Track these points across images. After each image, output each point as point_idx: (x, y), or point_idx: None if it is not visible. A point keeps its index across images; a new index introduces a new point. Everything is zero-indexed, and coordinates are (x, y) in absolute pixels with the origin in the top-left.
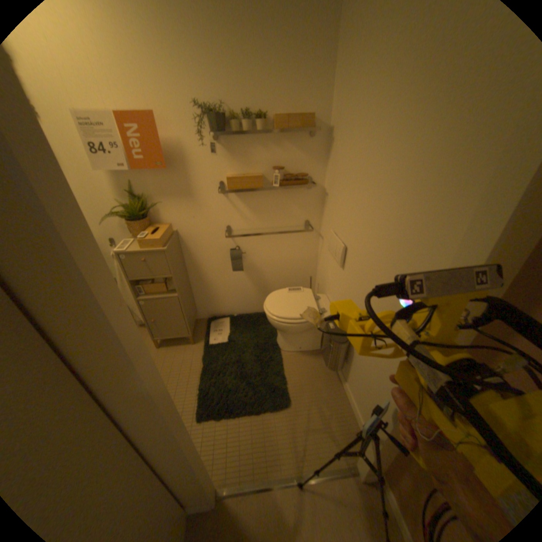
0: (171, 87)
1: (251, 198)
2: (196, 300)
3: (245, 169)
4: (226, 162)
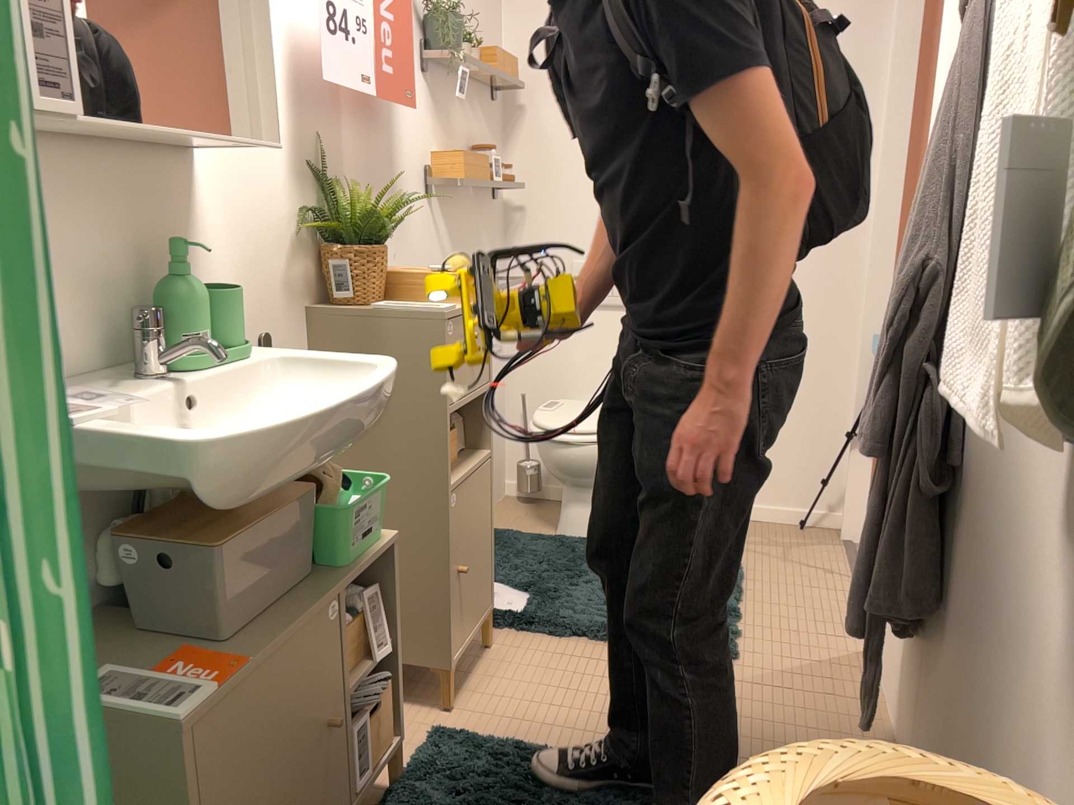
0: None
1: (452, 212)
2: None
3: (448, 146)
4: (432, 125)
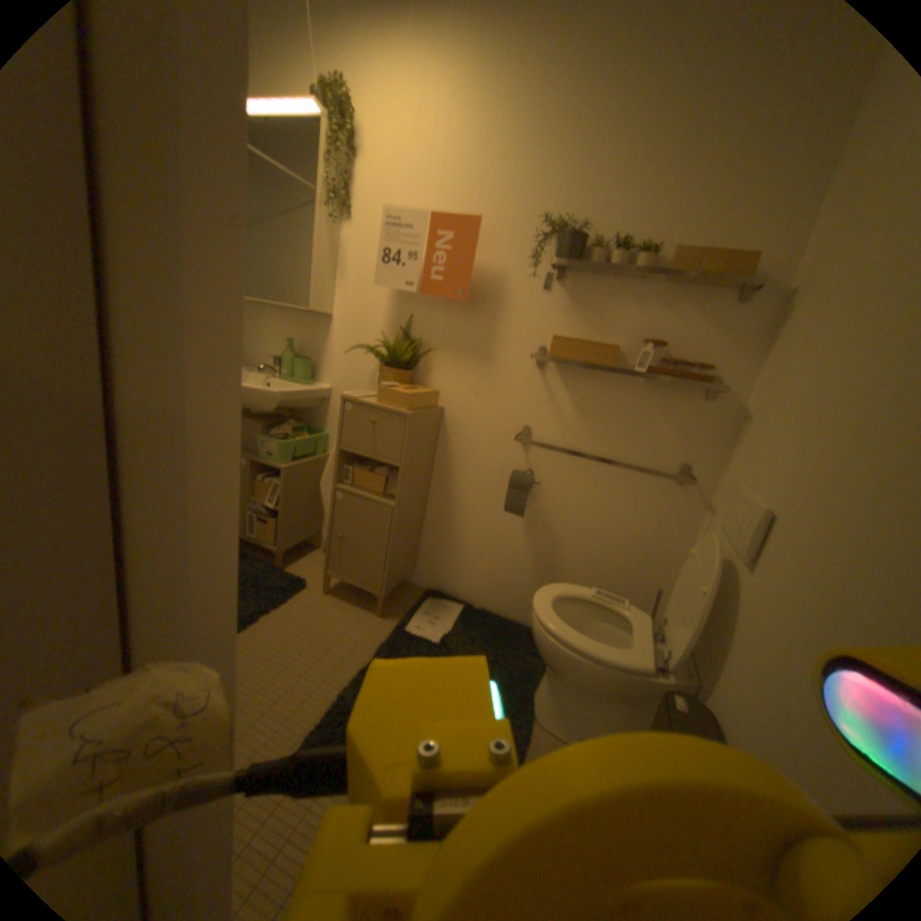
0: (521, 193)
1: (586, 386)
2: (424, 543)
3: (593, 332)
4: (565, 313)
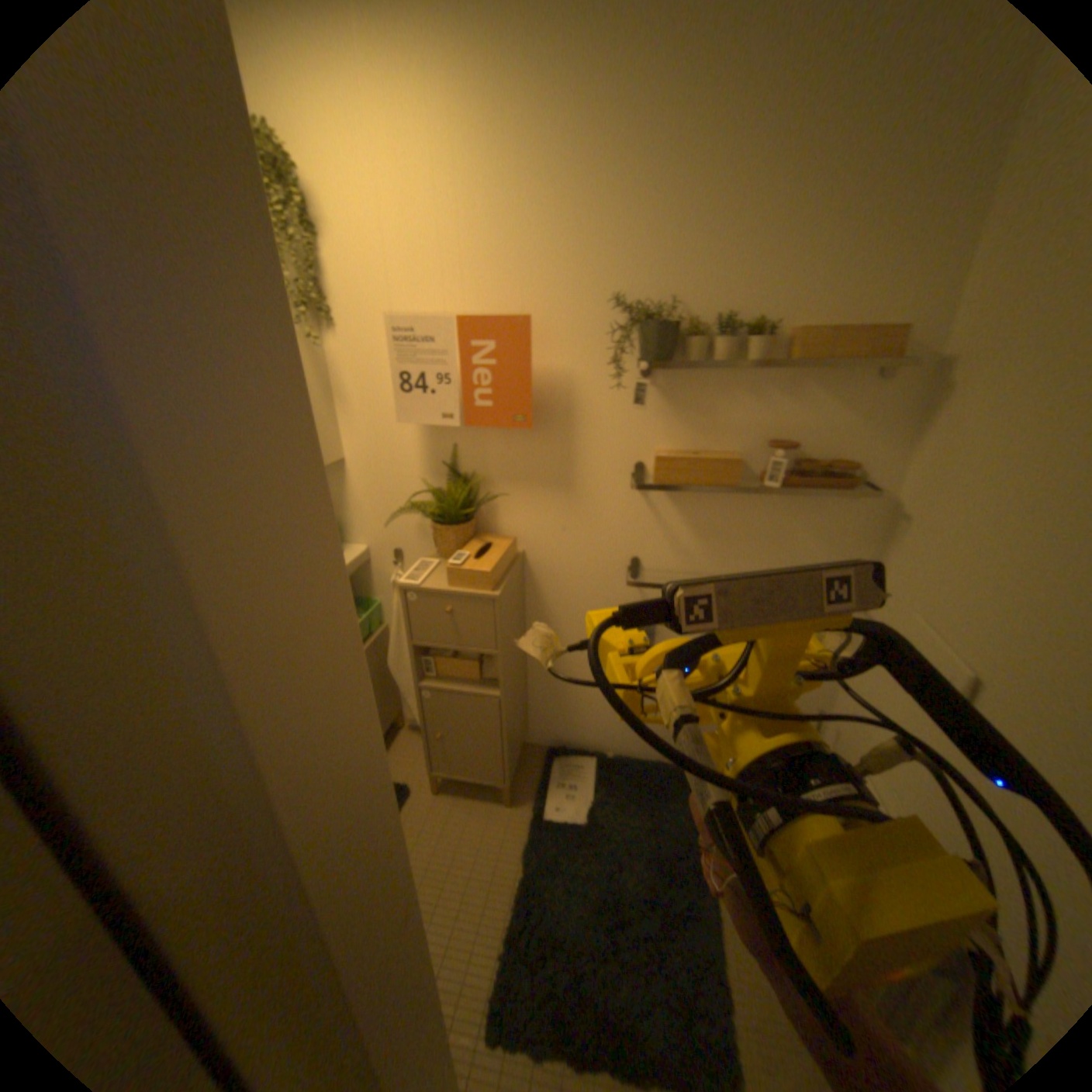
0: (574, 272)
1: (700, 504)
2: (531, 702)
3: (699, 440)
4: (659, 422)
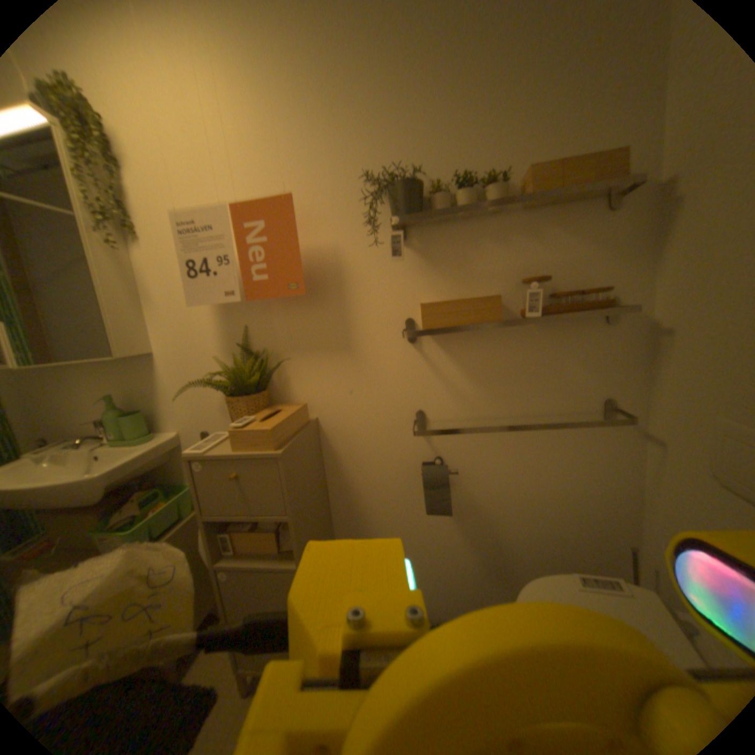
0: (329, 159)
1: (472, 348)
2: None
3: (460, 288)
4: (422, 277)
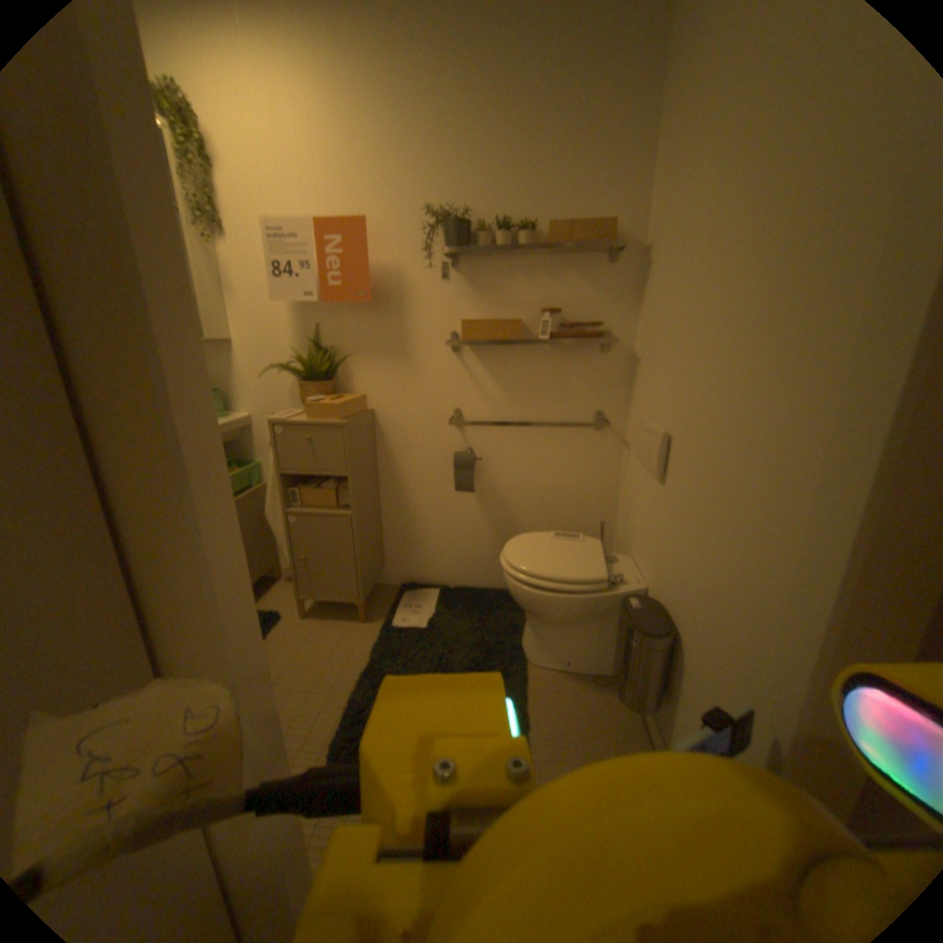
0: (398, 187)
1: (502, 360)
2: (388, 543)
3: (496, 310)
4: (467, 297)
